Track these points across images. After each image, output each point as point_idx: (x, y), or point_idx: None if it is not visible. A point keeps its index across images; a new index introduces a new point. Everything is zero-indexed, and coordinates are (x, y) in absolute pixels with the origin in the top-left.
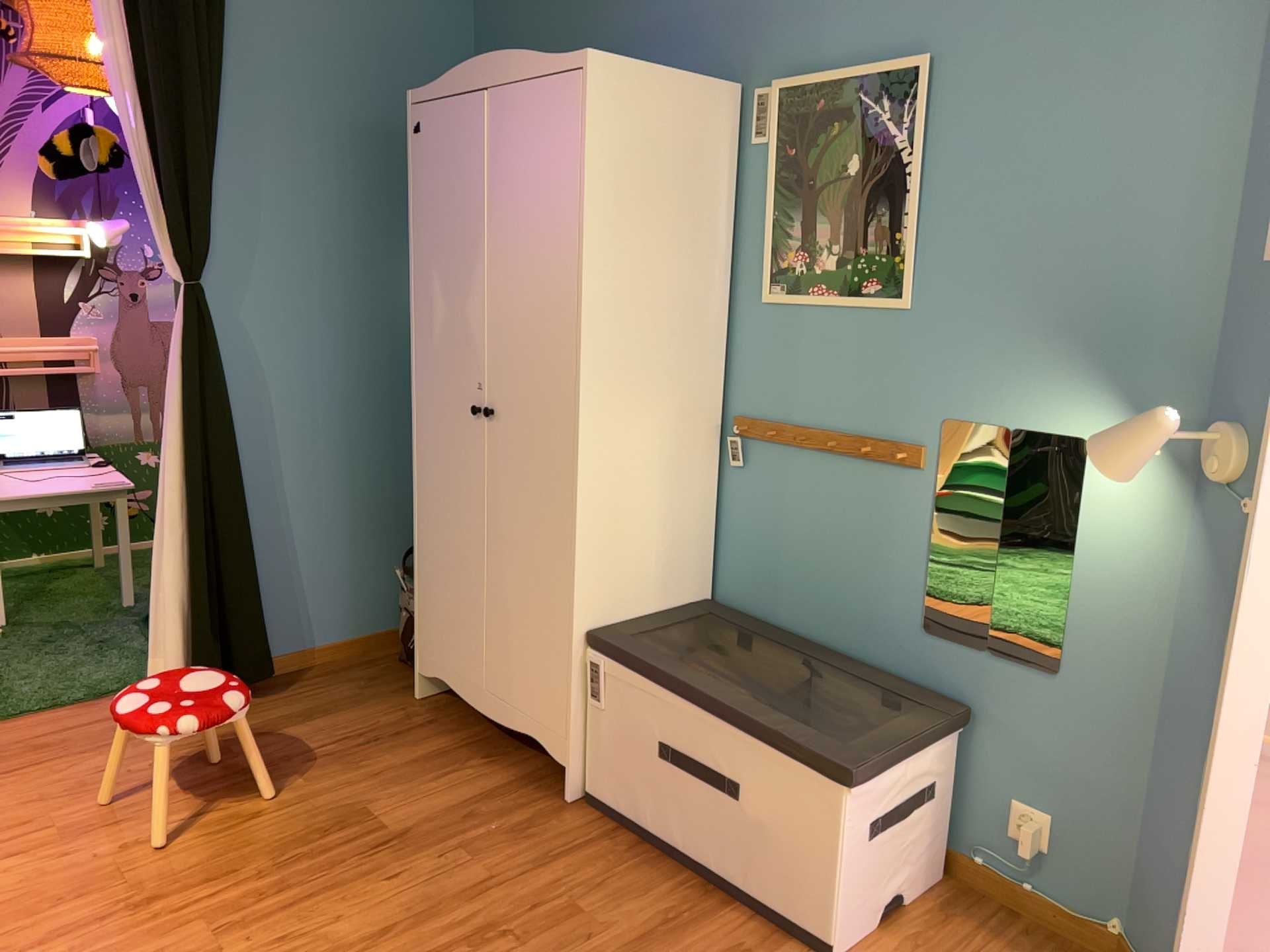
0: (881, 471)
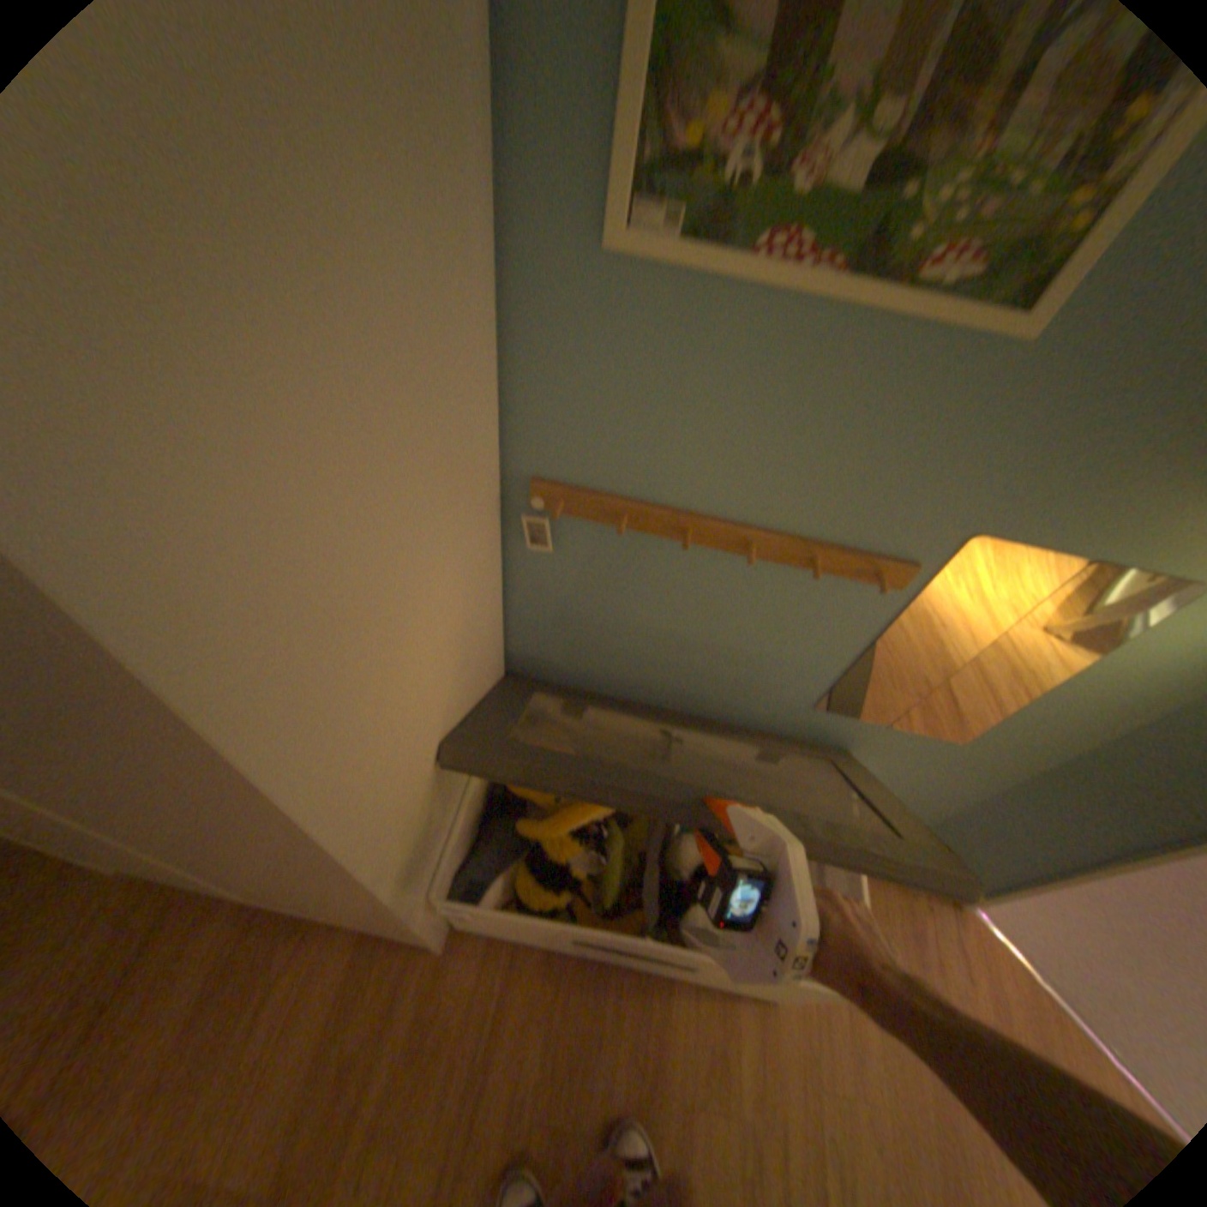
0: (822, 579)
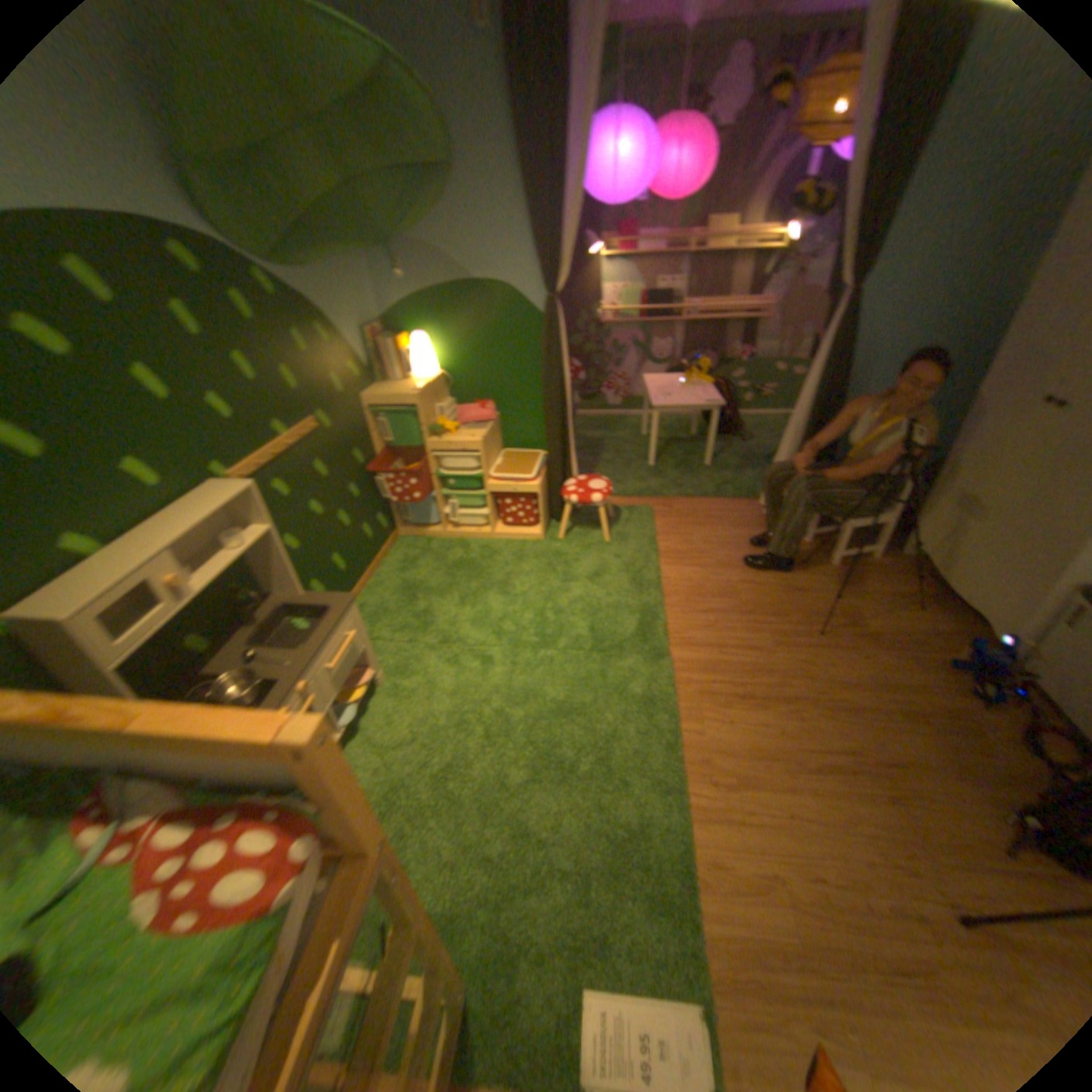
0: None
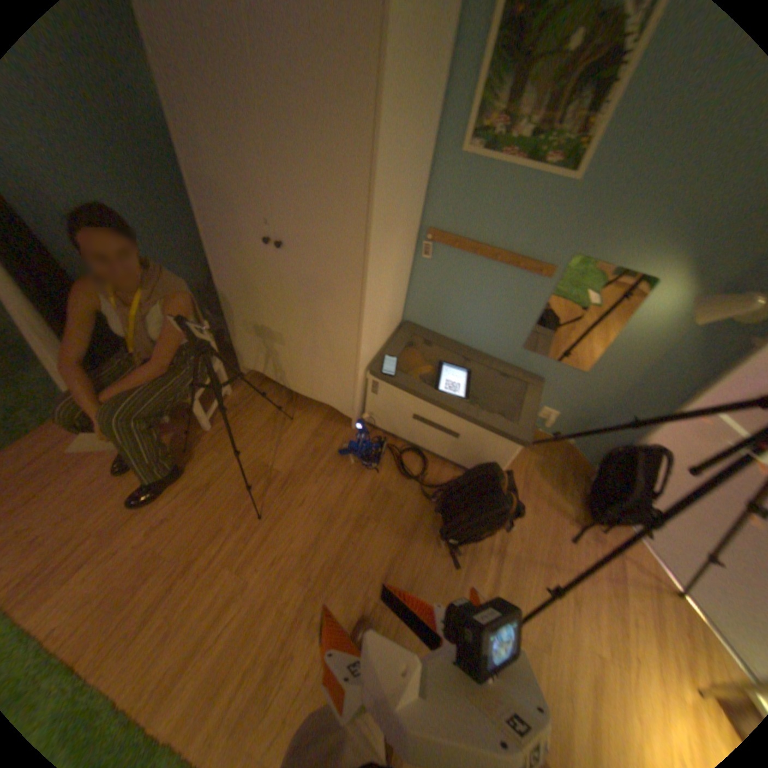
0: (522, 276)
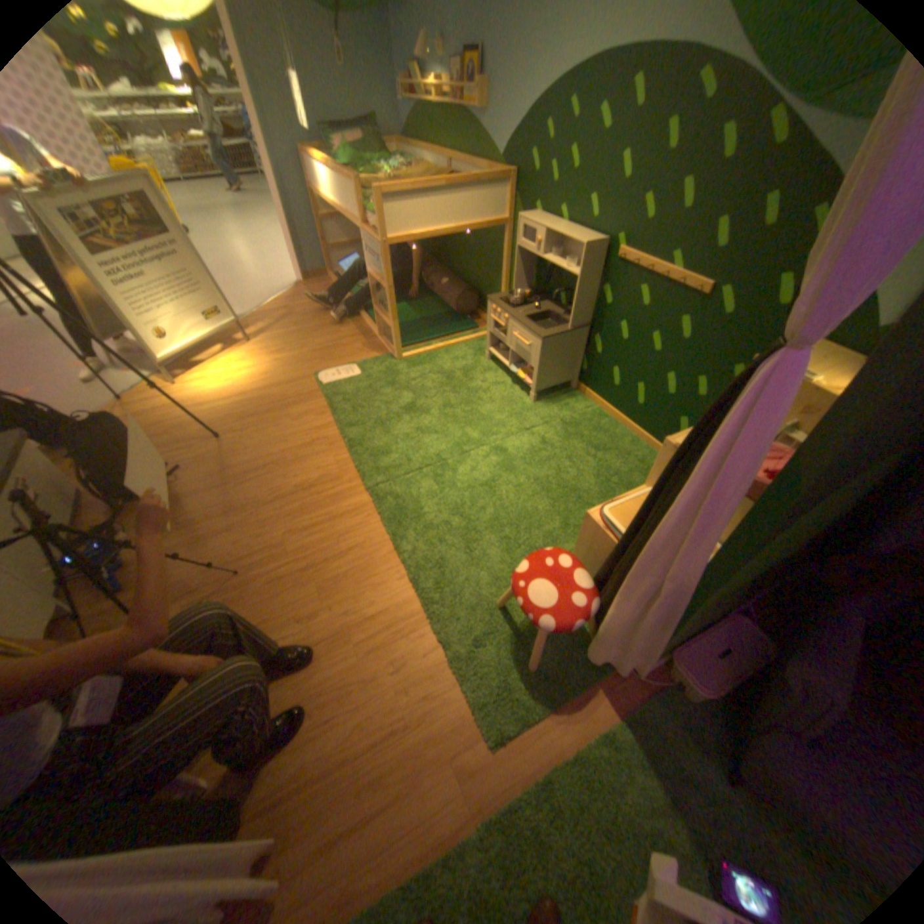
0: None
